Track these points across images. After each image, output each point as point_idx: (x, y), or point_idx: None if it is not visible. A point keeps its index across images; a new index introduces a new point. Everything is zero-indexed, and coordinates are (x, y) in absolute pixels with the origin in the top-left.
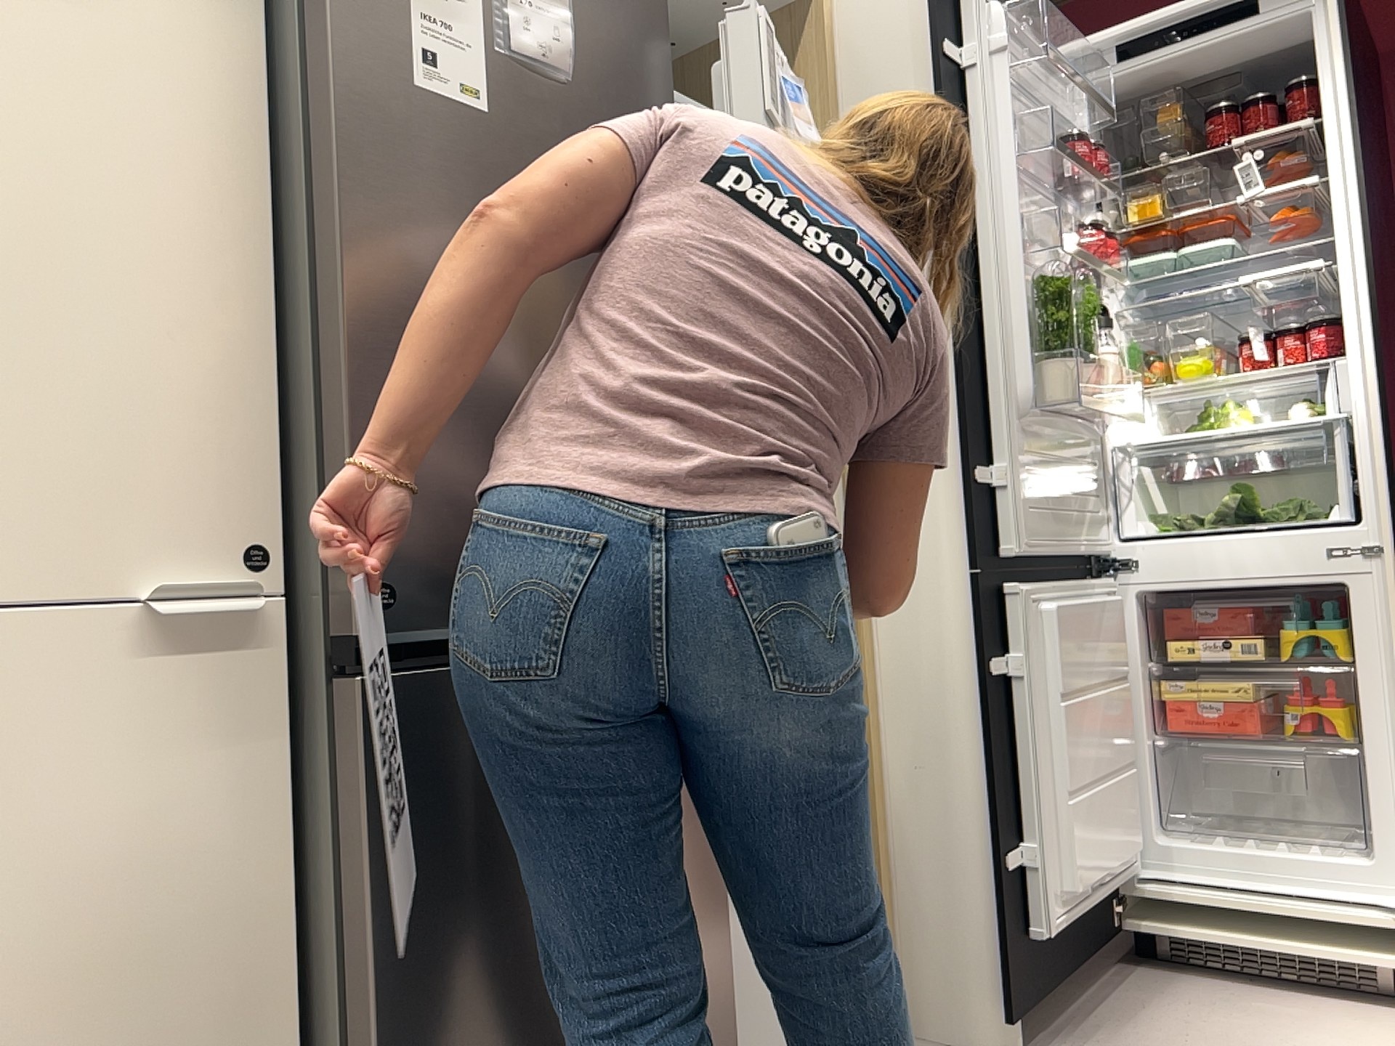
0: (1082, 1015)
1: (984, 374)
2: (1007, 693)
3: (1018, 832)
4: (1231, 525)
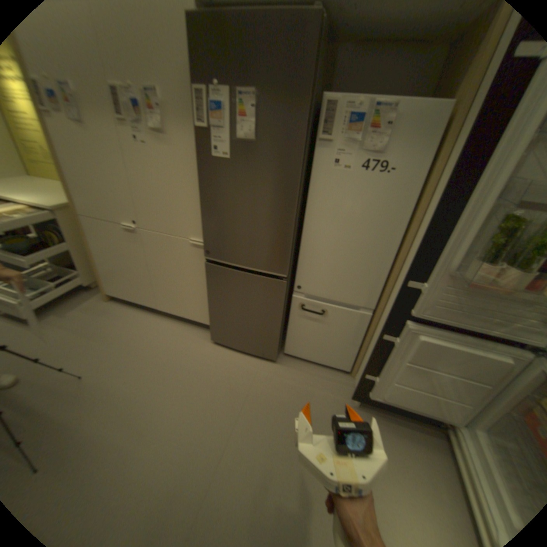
0: (393, 421)
1: (441, 248)
2: (391, 346)
3: (377, 374)
4: None
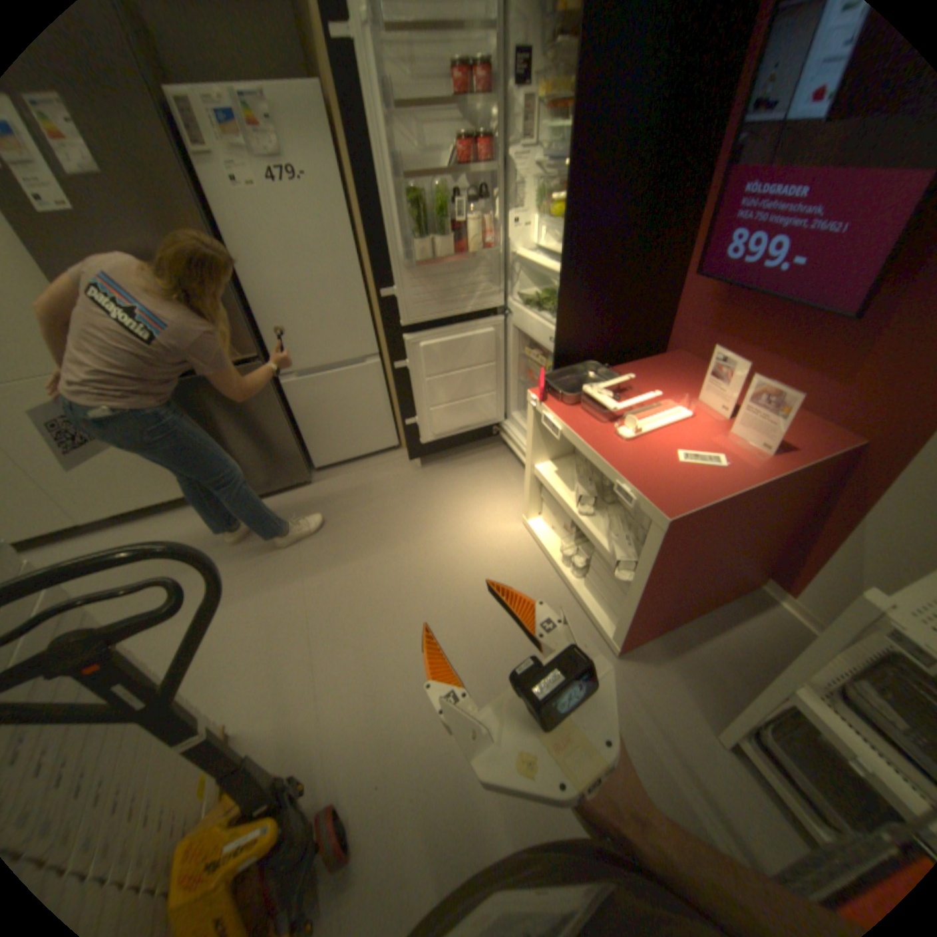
0: (457, 459)
1: (385, 245)
2: (407, 373)
3: (414, 414)
4: (540, 308)
